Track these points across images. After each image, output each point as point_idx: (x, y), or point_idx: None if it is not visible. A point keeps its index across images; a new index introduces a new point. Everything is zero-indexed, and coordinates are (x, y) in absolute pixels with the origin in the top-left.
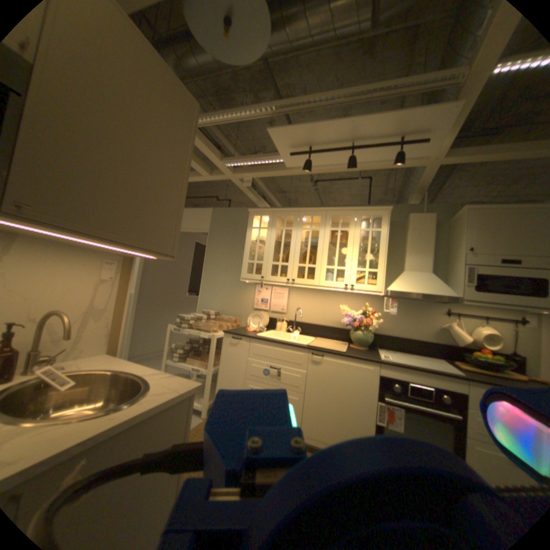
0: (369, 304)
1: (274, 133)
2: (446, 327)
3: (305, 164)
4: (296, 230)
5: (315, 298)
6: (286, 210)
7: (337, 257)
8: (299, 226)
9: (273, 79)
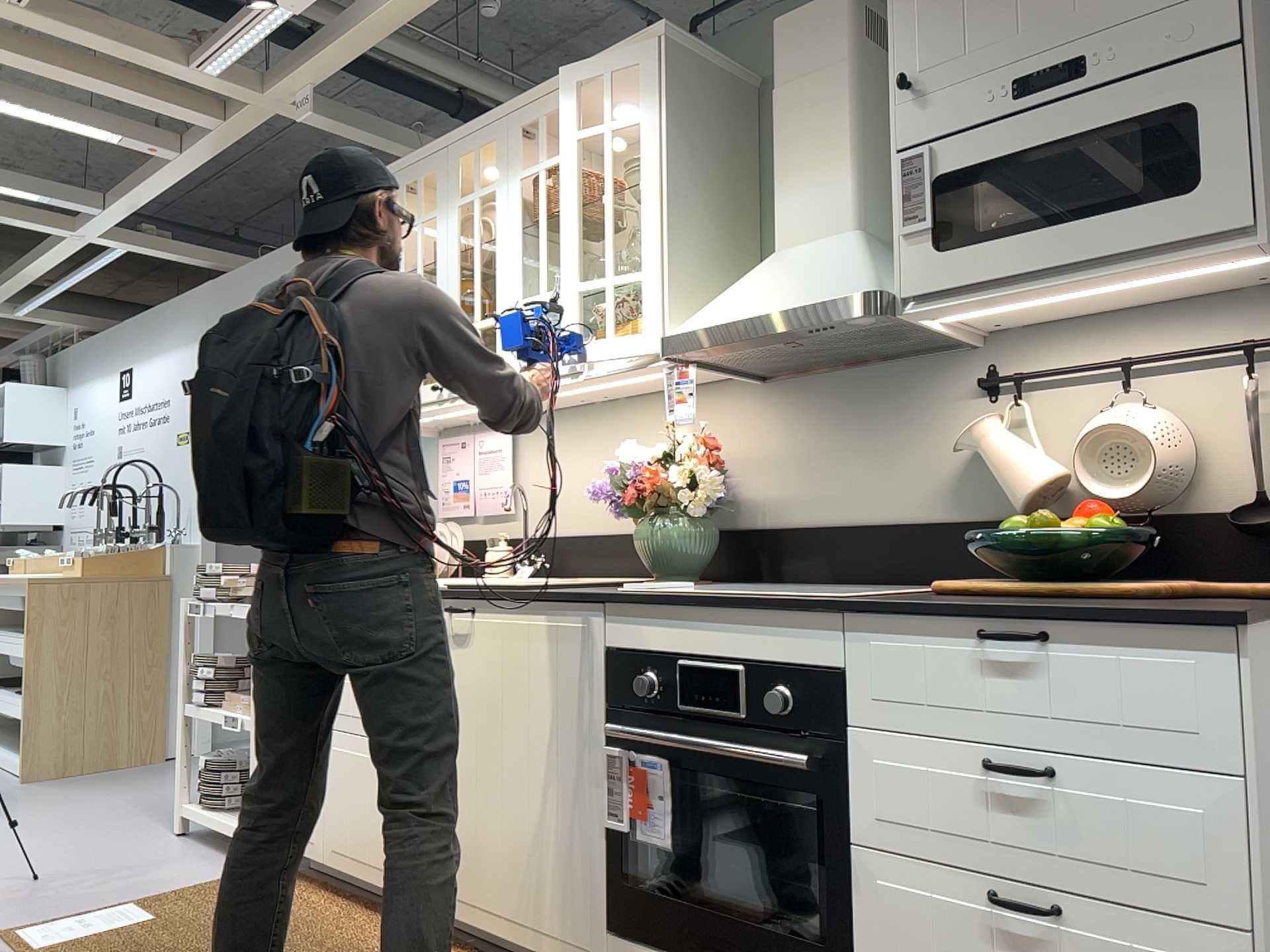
0: (732, 421)
1: None
2: (958, 443)
3: None
4: (446, 217)
5: (584, 441)
6: (419, 157)
7: (546, 268)
8: (452, 198)
9: None
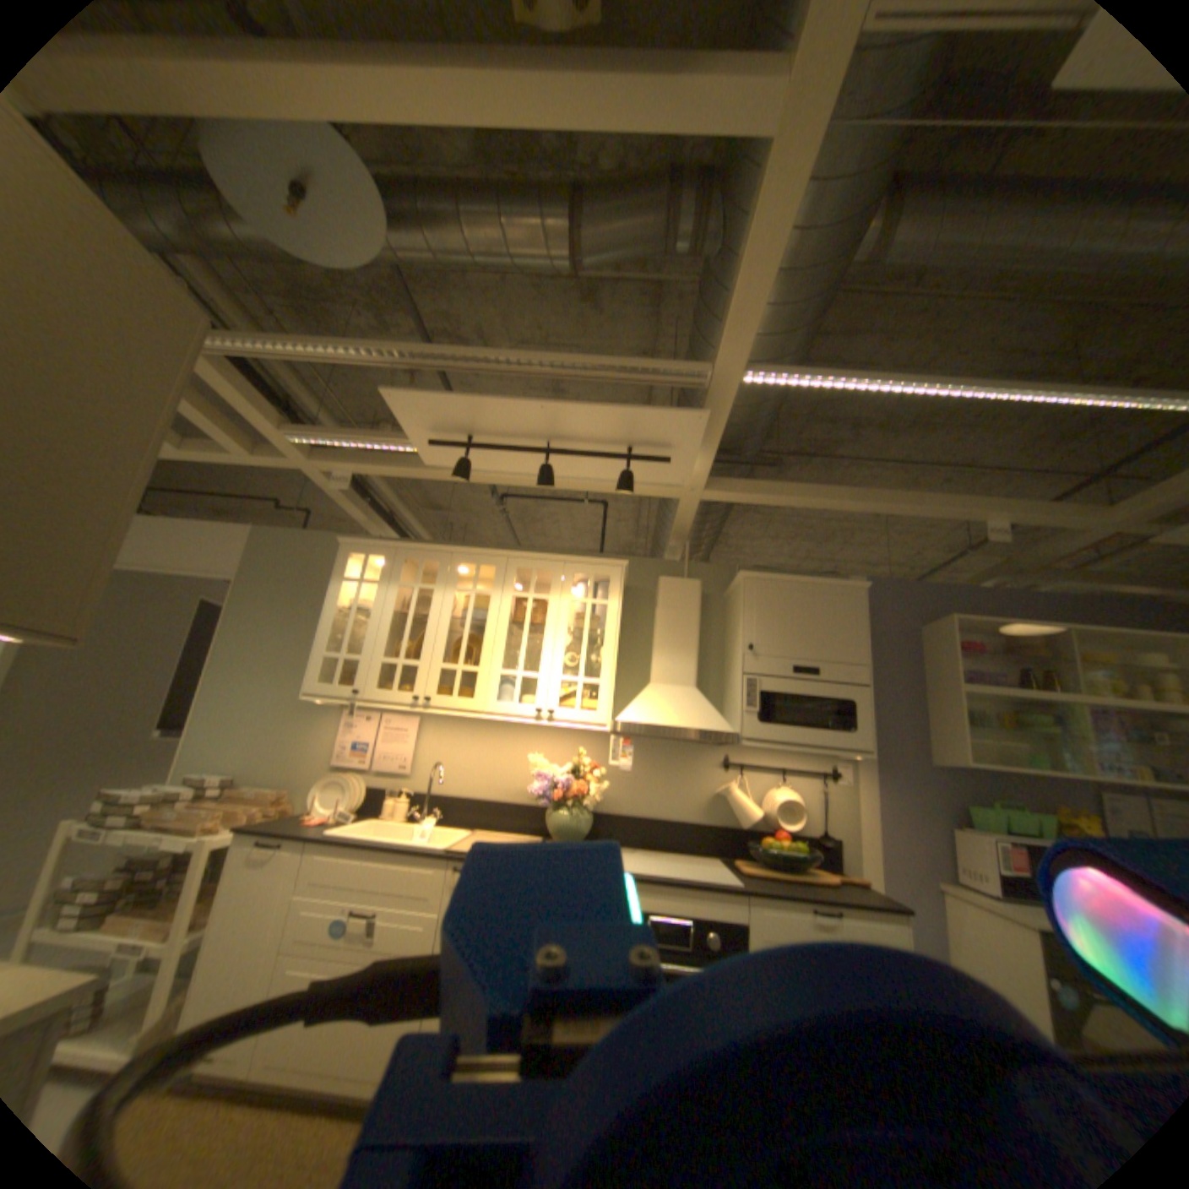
0: (589, 751)
1: (394, 400)
2: (720, 792)
3: (464, 465)
4: (442, 592)
5: (479, 739)
6: (424, 548)
7: (525, 652)
8: (451, 584)
9: (410, 301)
